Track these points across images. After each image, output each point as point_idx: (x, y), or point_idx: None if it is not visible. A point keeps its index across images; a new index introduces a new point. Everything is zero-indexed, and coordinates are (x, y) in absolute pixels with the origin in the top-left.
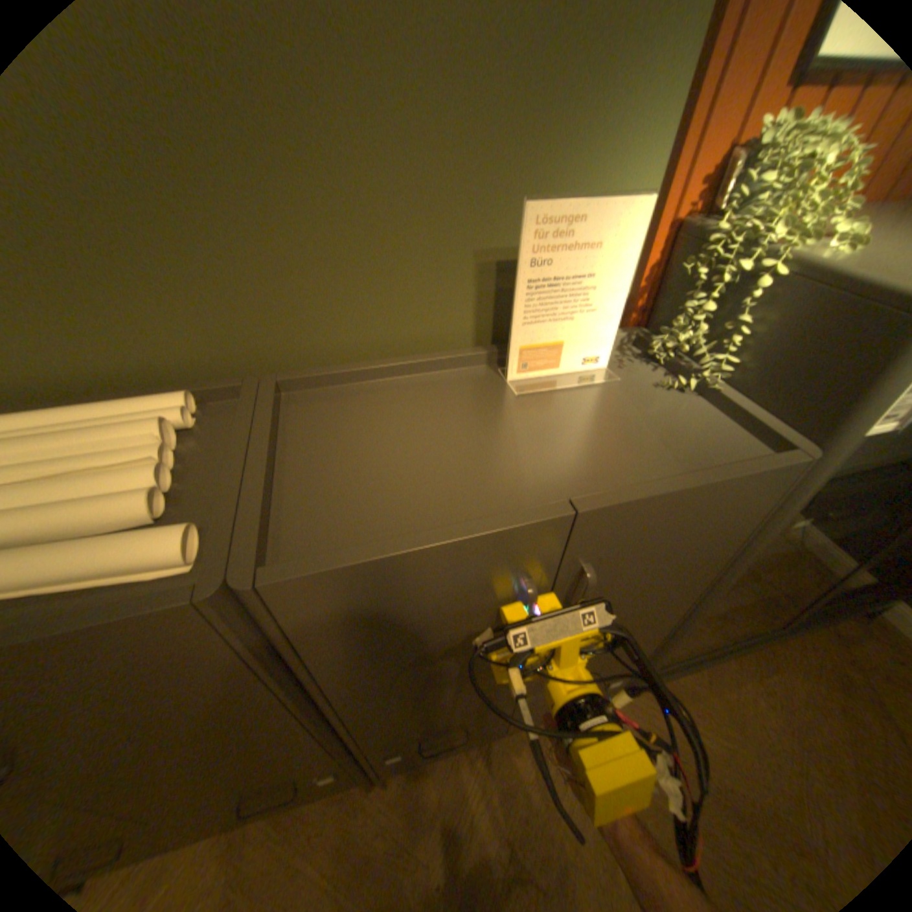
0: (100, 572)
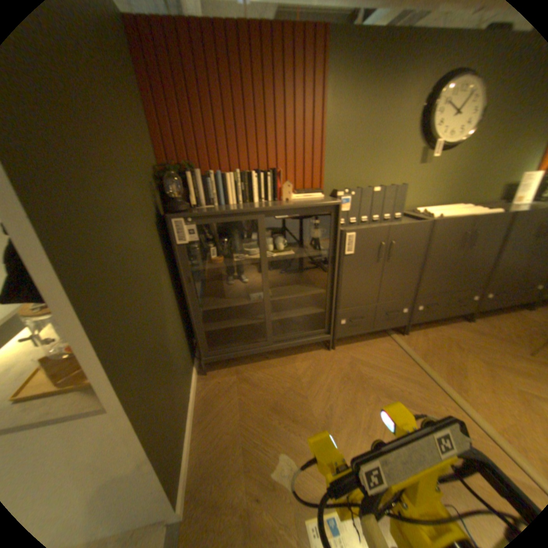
0: (496, 212)
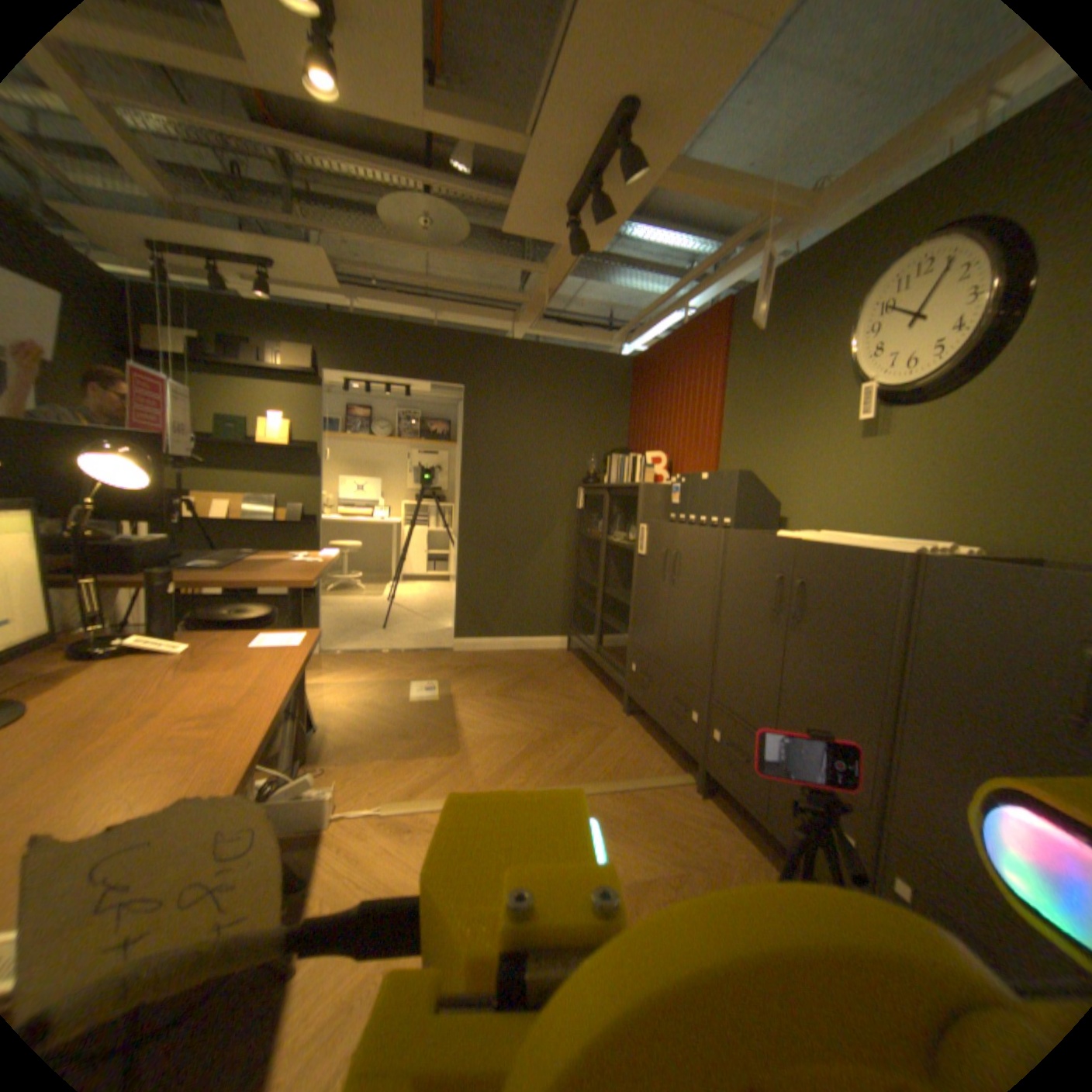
0: (889, 550)
